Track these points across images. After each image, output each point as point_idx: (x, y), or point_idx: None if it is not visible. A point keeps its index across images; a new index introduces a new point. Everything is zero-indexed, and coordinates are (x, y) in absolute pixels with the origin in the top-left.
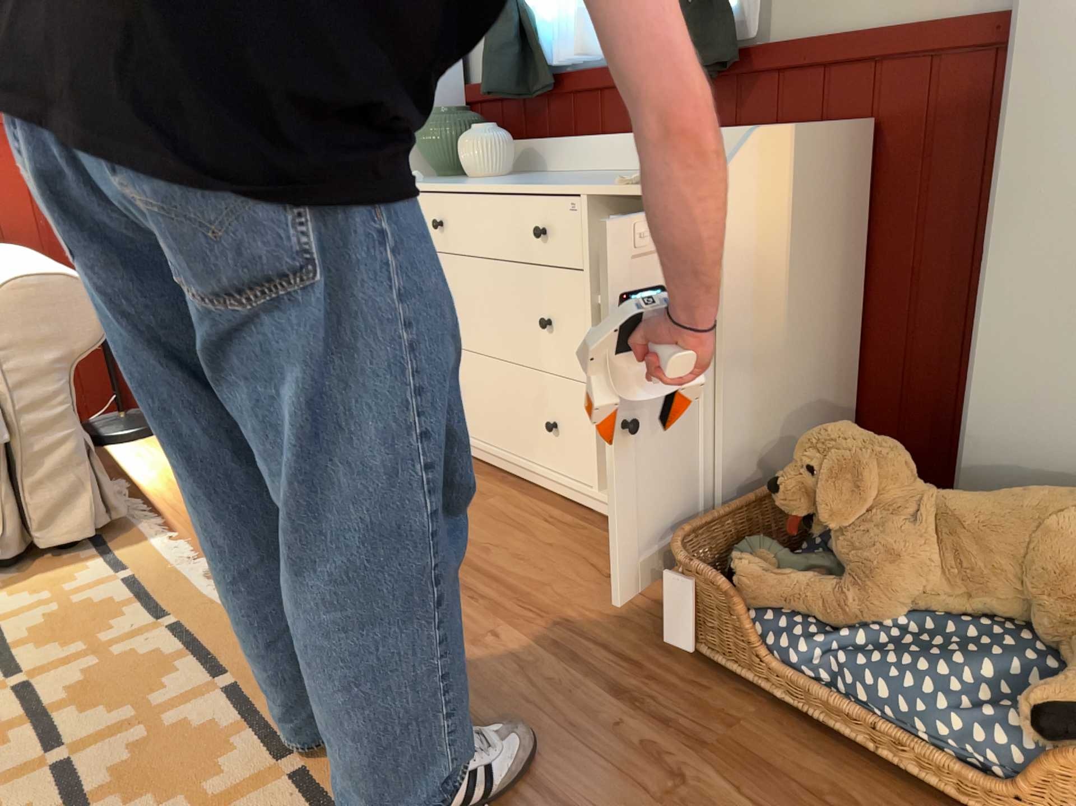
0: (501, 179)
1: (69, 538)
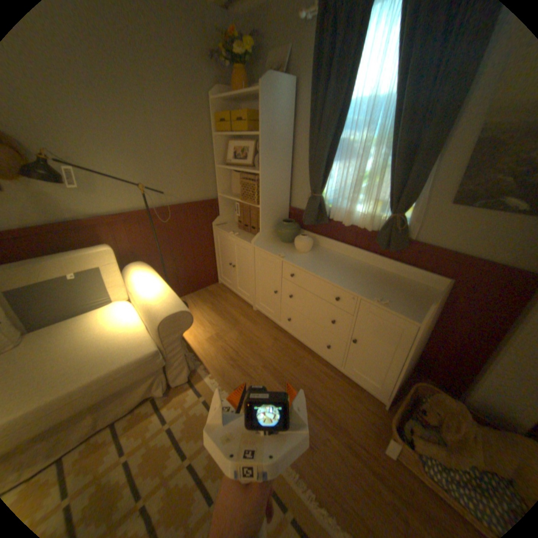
0: (311, 255)
1: (180, 382)
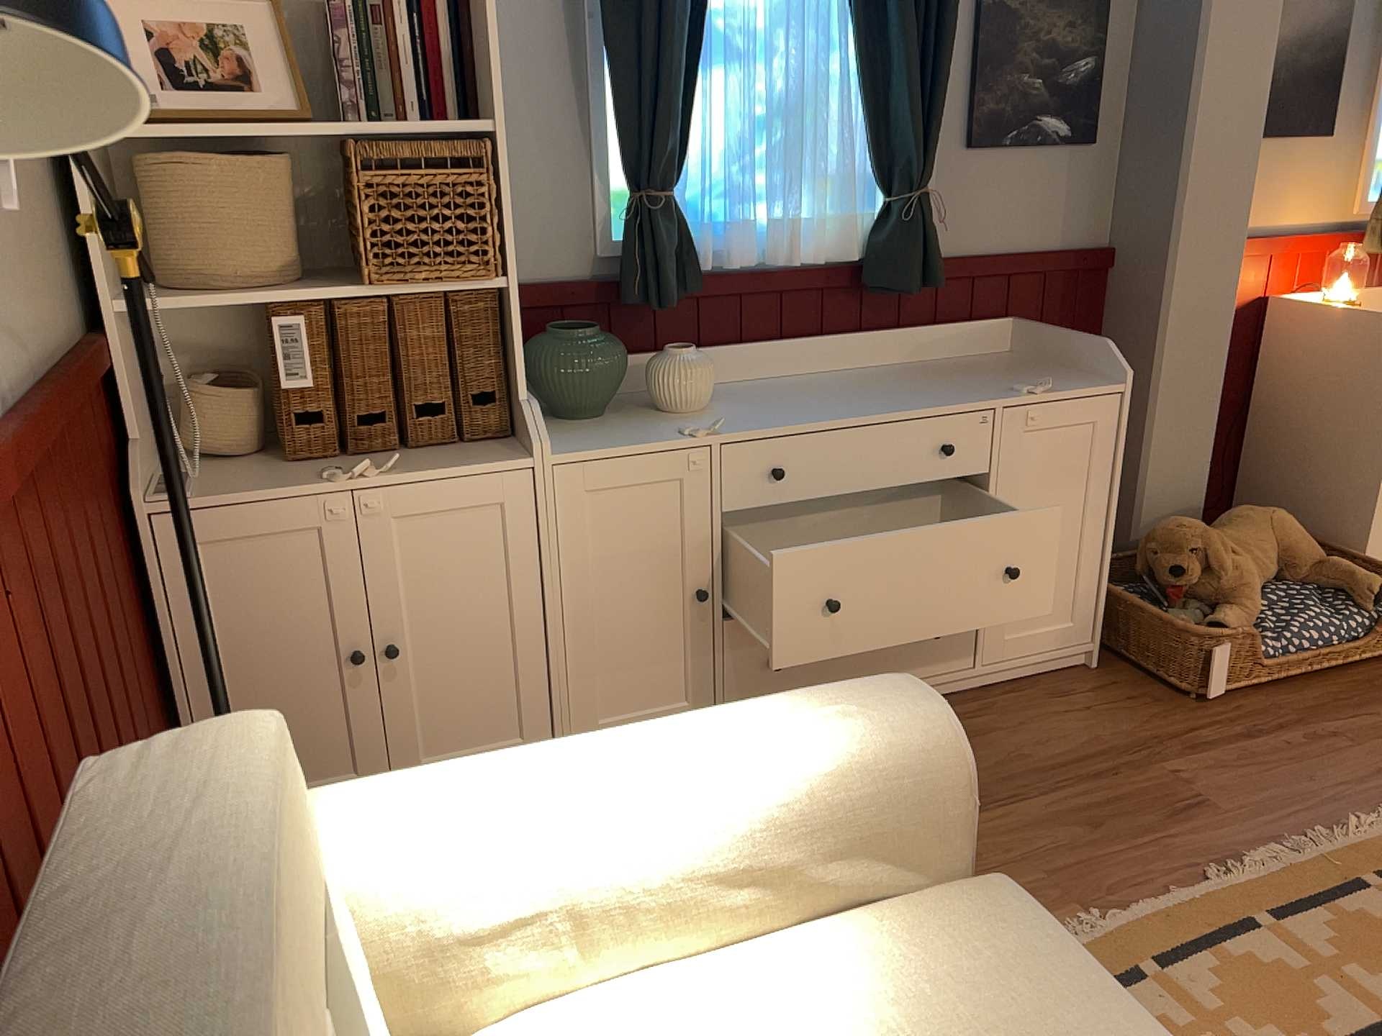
0: (736, 406)
1: None
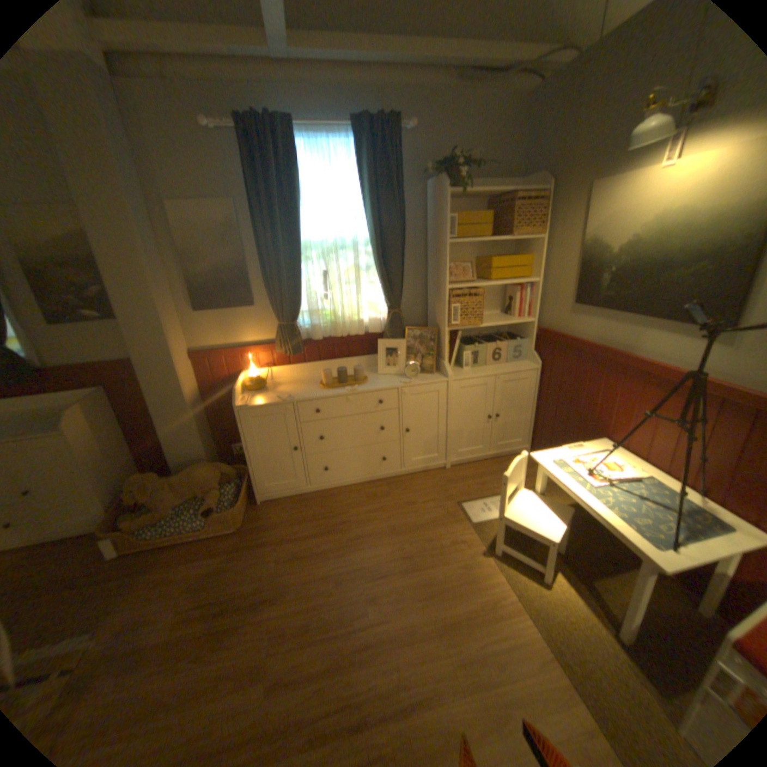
0: None
1: None
